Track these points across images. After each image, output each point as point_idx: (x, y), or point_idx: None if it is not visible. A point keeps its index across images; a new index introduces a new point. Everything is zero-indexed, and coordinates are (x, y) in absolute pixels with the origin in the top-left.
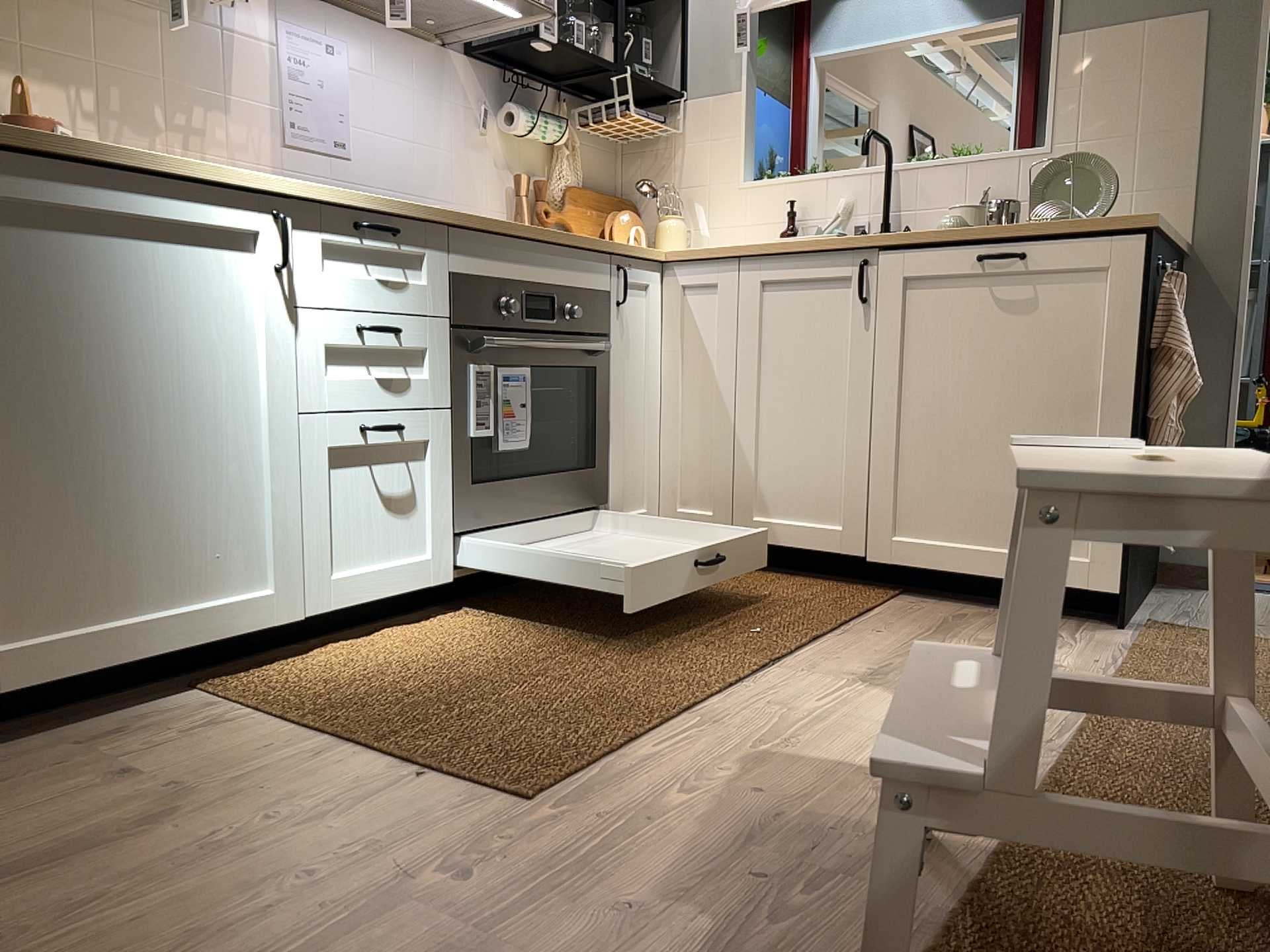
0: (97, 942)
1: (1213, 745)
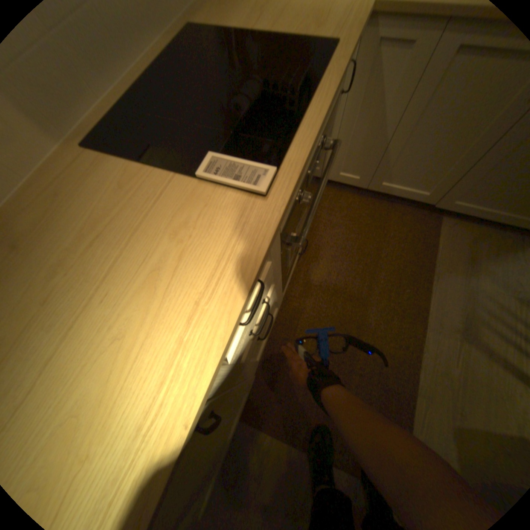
0: None
1: None
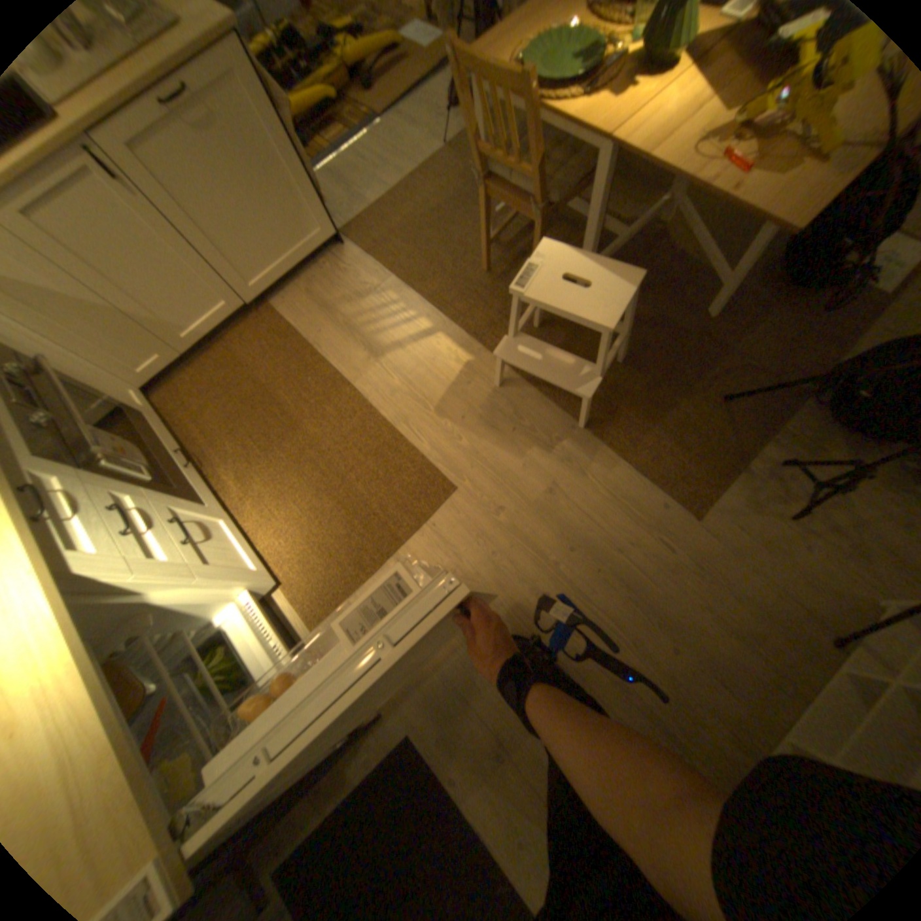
0: (517, 606)
1: (457, 281)
